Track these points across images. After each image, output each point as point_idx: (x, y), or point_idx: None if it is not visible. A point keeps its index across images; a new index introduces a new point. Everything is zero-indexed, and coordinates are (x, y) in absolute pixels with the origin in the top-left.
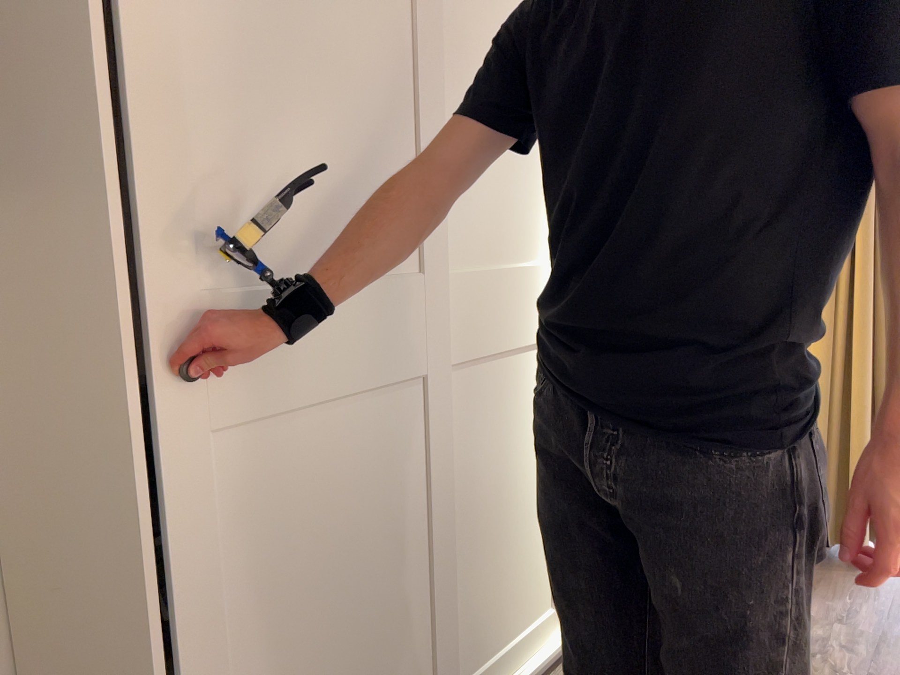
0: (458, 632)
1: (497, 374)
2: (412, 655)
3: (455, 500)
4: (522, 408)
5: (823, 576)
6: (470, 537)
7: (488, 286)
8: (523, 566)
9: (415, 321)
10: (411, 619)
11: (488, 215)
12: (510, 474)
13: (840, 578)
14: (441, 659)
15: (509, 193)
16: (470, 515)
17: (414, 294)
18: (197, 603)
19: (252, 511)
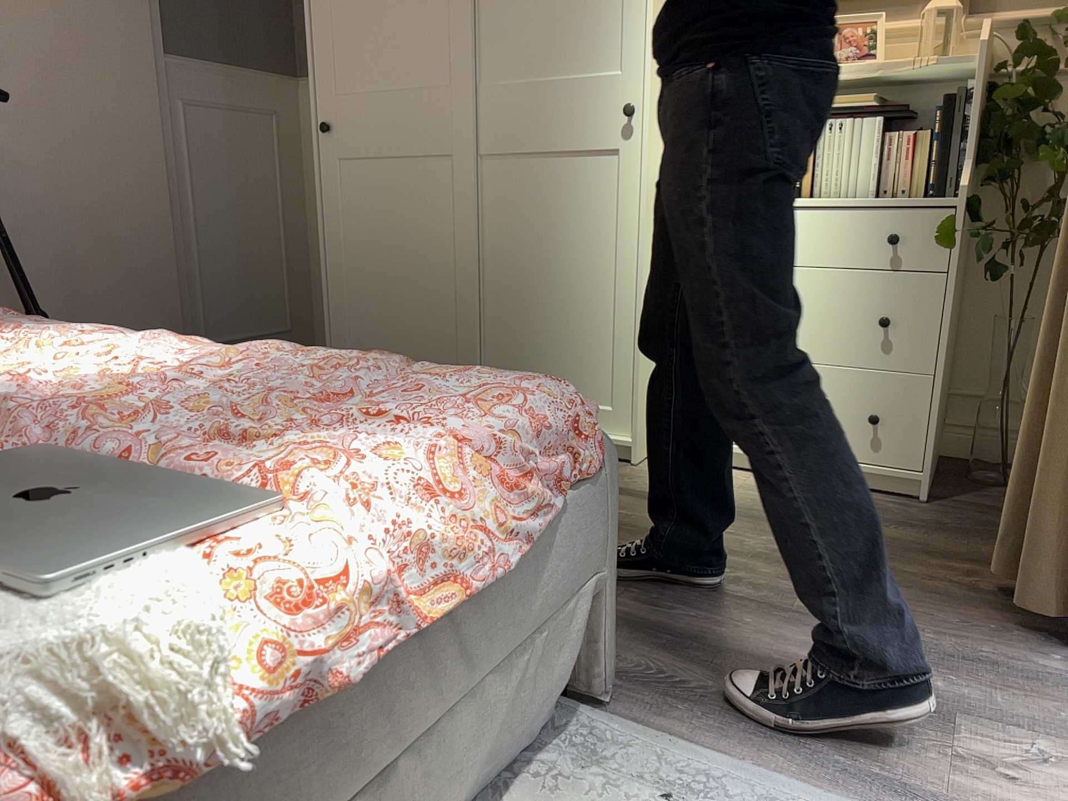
0: (497, 353)
1: (541, 169)
2: (446, 334)
3: (496, 255)
4: (573, 206)
5: (975, 609)
6: (511, 289)
7: (529, 96)
8: (571, 345)
9: (448, 118)
10: (446, 310)
11: (533, 39)
12: (556, 258)
13: (982, 622)
14: (466, 351)
15: (559, 16)
16: (511, 273)
17: (447, 100)
18: (337, 234)
19: (360, 203)
